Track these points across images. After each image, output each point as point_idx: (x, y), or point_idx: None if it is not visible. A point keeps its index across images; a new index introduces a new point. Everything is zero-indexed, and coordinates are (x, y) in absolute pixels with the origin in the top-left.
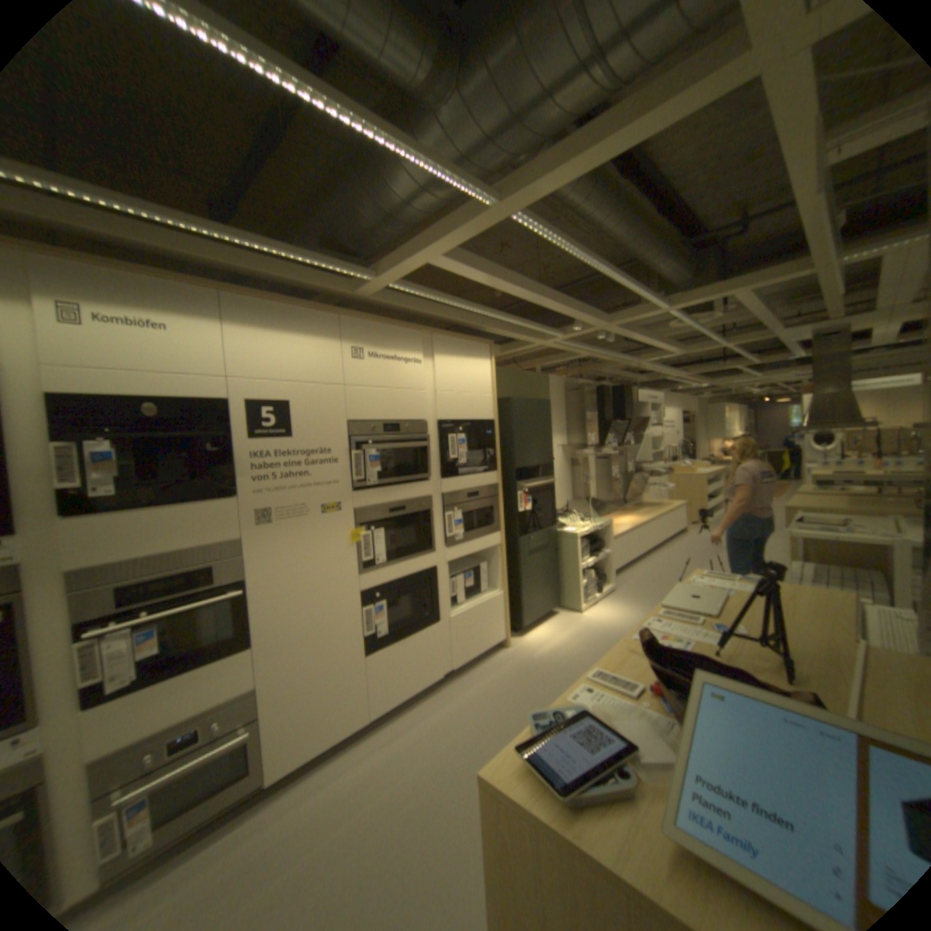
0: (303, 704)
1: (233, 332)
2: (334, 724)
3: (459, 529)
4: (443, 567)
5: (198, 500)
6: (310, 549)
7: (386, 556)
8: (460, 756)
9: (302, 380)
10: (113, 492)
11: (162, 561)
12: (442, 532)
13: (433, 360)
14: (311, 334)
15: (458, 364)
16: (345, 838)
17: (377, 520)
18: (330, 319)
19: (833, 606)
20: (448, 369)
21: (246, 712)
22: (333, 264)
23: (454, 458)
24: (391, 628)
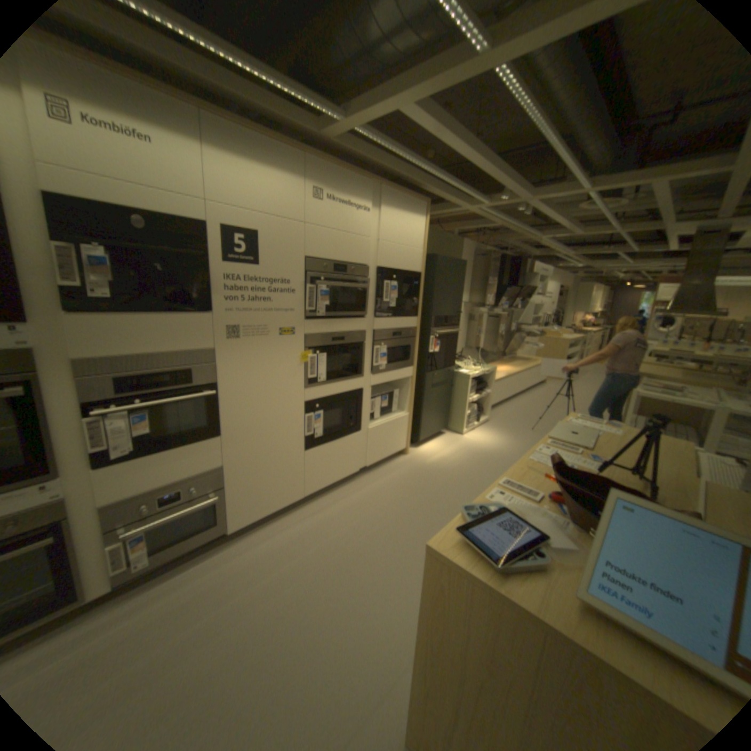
0: (258, 480)
1: (212, 156)
2: (280, 496)
3: (384, 361)
4: (368, 389)
5: (181, 312)
6: (269, 364)
7: (327, 376)
8: (372, 526)
9: (271, 213)
10: (110, 295)
11: (152, 360)
12: (370, 362)
13: (380, 211)
14: (281, 169)
15: (400, 217)
16: (290, 573)
17: (322, 346)
18: (298, 156)
19: (678, 450)
20: (391, 221)
21: (217, 482)
22: (309, 97)
23: (387, 302)
24: (325, 432)
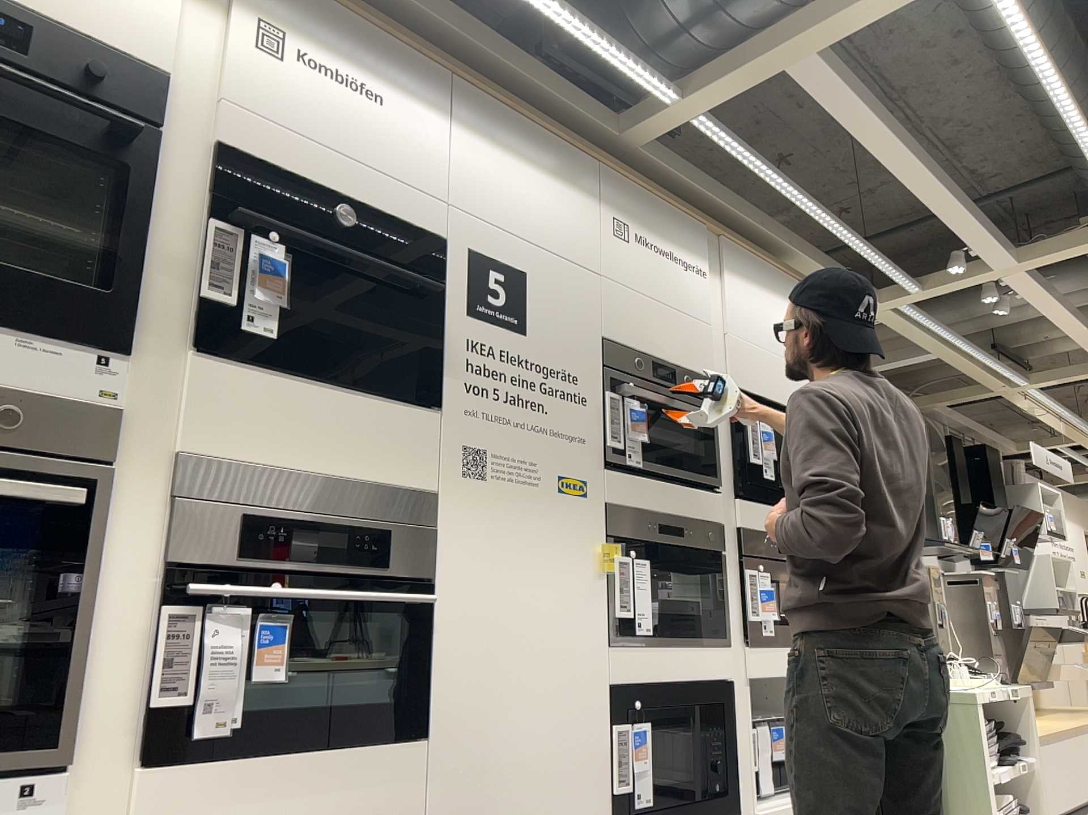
0: None
1: (466, 138)
2: None
3: (773, 610)
4: (745, 688)
5: (388, 396)
6: (539, 558)
7: (655, 622)
8: None
9: (548, 244)
10: (277, 332)
11: (321, 489)
12: (740, 609)
13: (723, 278)
14: (564, 177)
15: (759, 297)
16: None
17: (640, 543)
18: (590, 163)
19: None
20: (745, 301)
21: None
22: (630, 61)
23: (759, 462)
24: (661, 795)
